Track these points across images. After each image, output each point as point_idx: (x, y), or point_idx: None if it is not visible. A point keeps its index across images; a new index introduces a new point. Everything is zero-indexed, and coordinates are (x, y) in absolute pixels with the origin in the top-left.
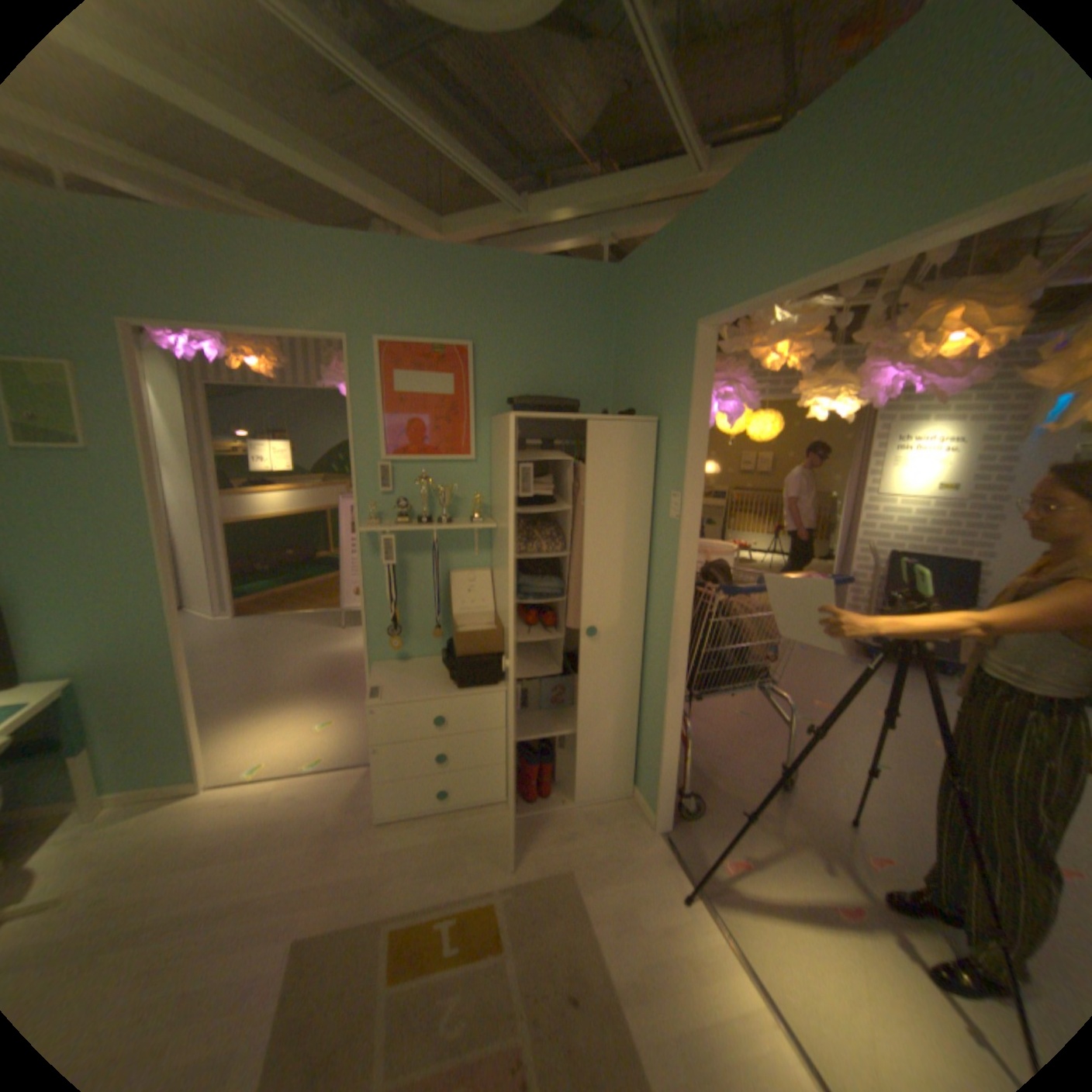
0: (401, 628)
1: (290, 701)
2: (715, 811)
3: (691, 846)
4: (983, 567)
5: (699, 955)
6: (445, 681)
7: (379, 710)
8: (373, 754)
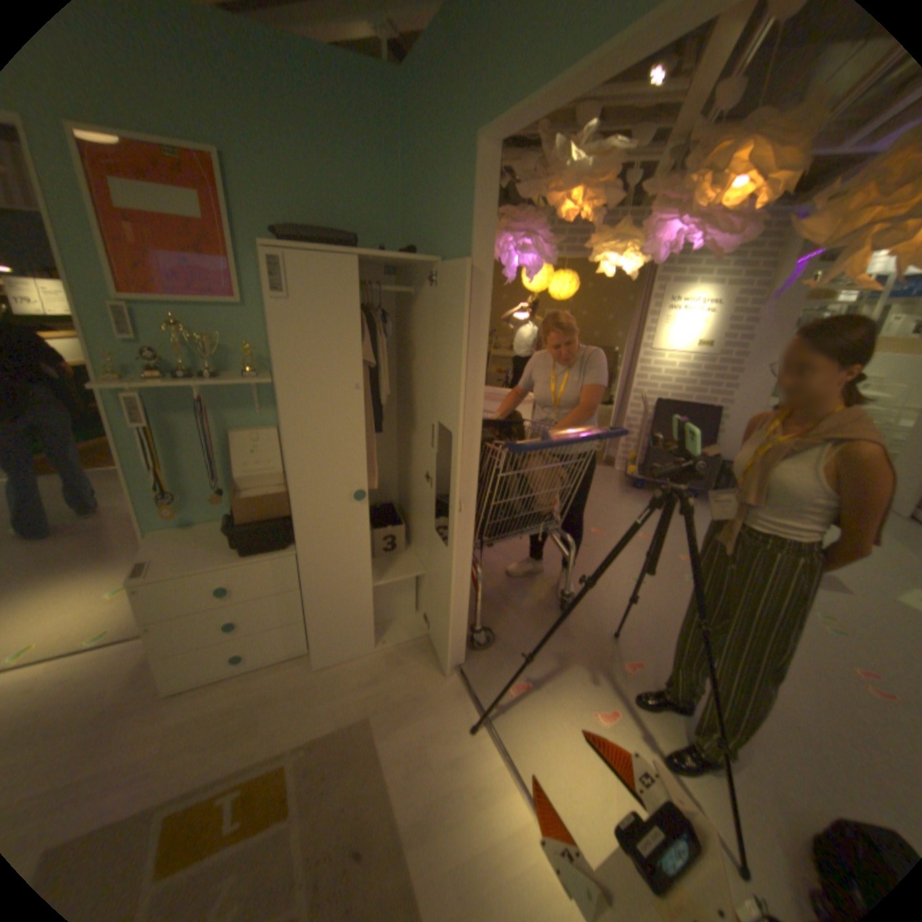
0: (176, 494)
1: (78, 568)
2: (503, 638)
3: (480, 675)
4: (723, 411)
5: (479, 781)
6: (228, 548)
7: (144, 589)
8: (145, 633)
